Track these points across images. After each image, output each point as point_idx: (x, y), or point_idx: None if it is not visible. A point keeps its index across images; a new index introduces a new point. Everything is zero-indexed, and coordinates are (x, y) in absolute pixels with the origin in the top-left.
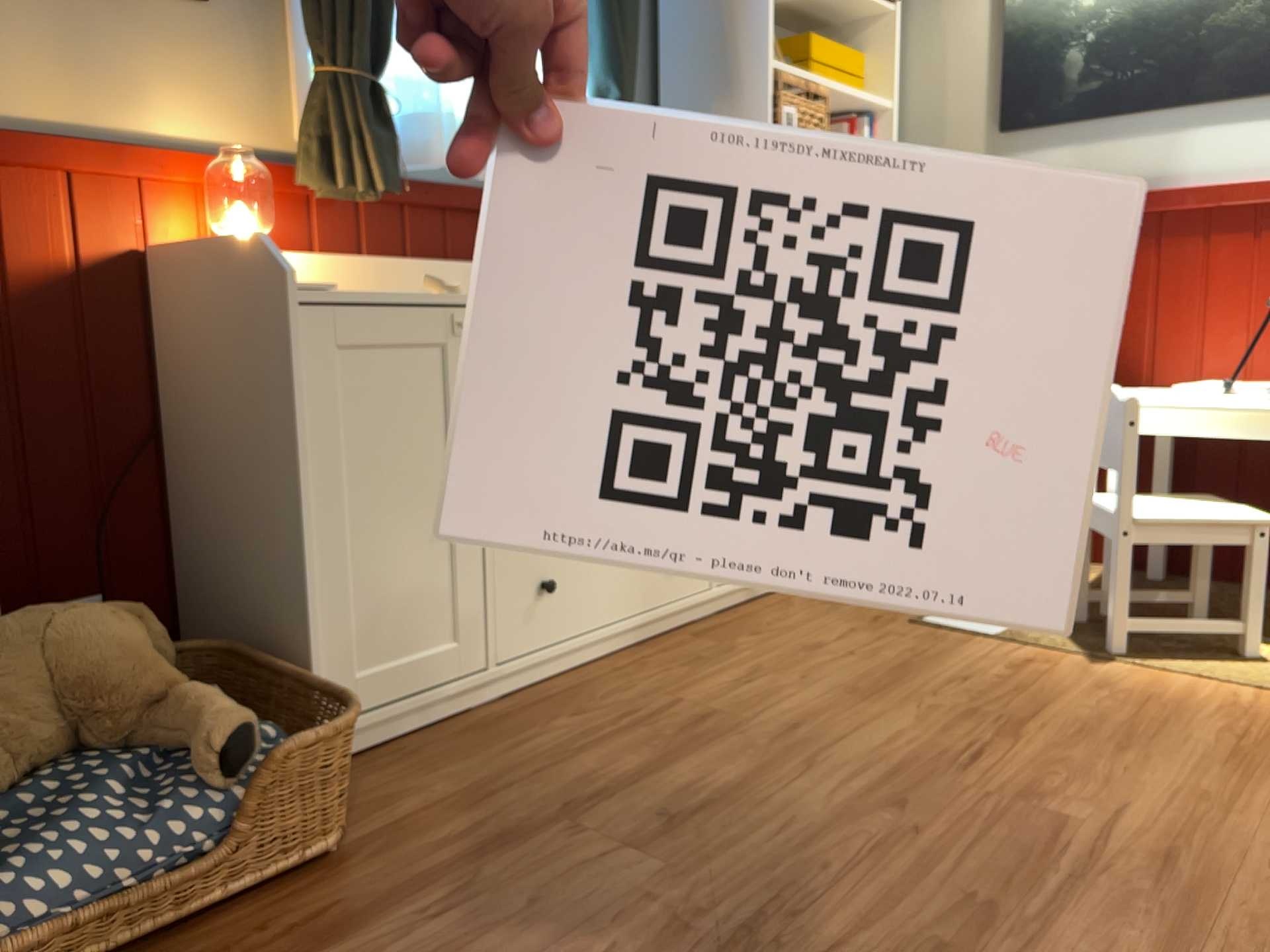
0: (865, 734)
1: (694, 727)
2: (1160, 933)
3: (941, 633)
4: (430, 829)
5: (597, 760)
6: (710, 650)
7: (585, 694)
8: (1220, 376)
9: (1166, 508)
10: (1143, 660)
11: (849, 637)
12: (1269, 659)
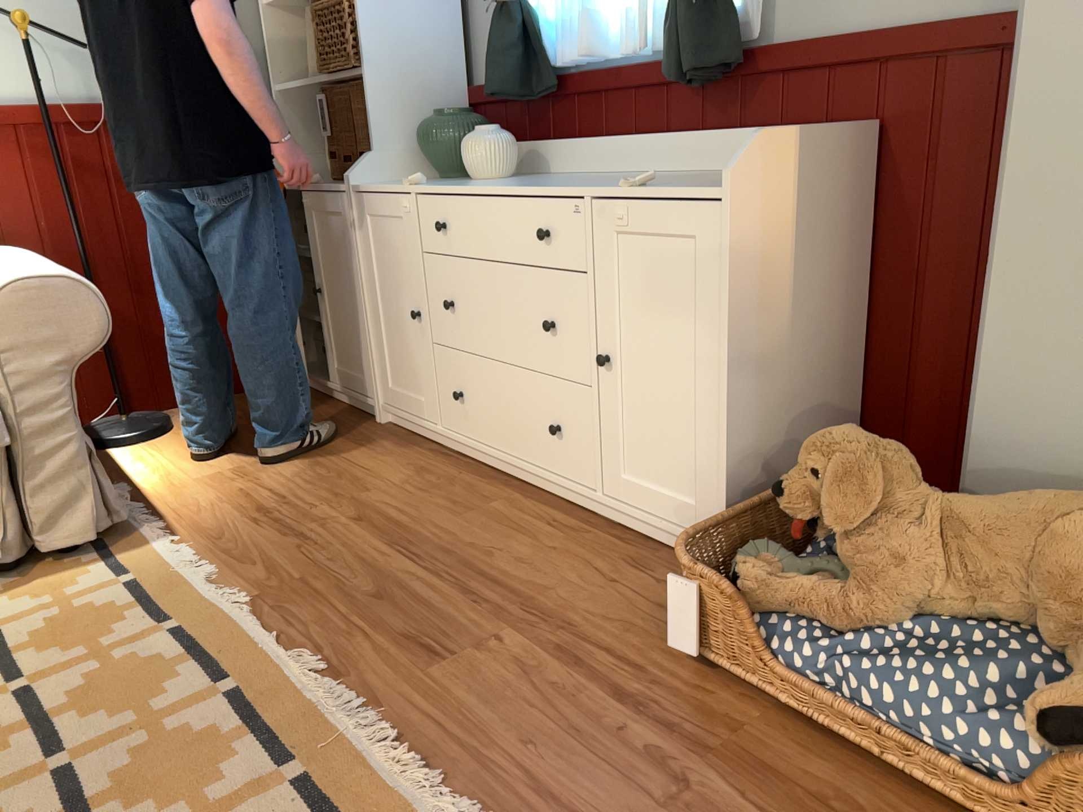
0: None
1: None
2: None
3: None
4: None
5: None
6: None
7: None
8: None
9: None
10: None
11: None
12: None
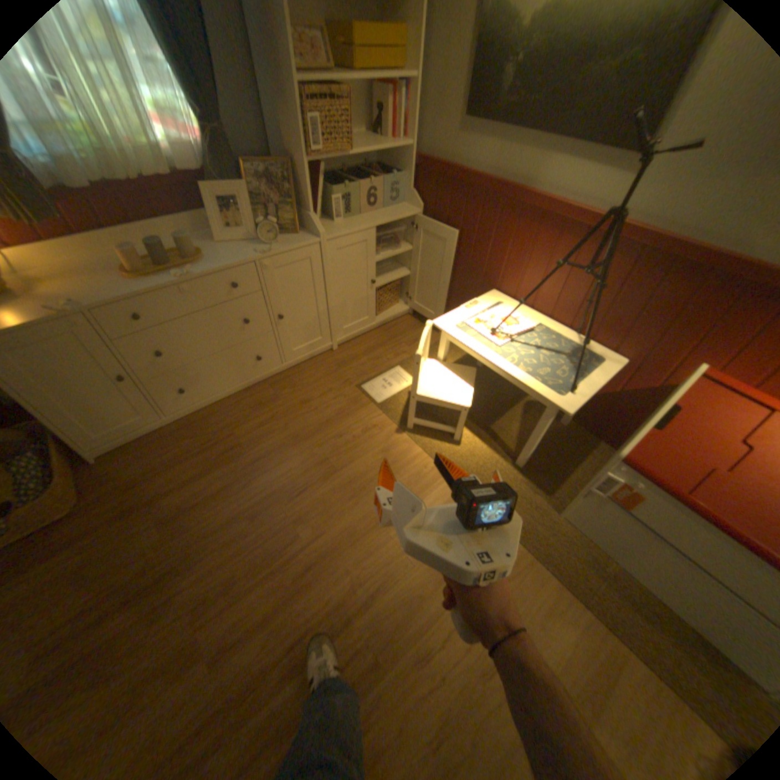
0: (277, 469)
1: (225, 453)
2: (273, 606)
3: (360, 398)
4: (108, 502)
5: (181, 470)
6: (268, 397)
7: (205, 424)
8: (524, 298)
9: (440, 385)
10: (414, 435)
11: (324, 396)
12: (460, 443)
